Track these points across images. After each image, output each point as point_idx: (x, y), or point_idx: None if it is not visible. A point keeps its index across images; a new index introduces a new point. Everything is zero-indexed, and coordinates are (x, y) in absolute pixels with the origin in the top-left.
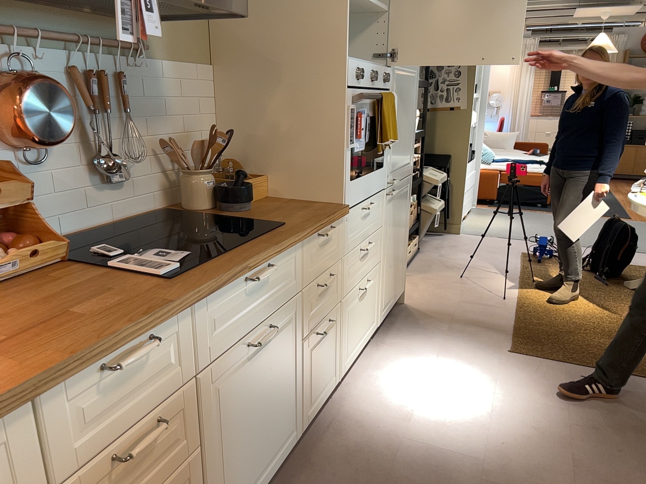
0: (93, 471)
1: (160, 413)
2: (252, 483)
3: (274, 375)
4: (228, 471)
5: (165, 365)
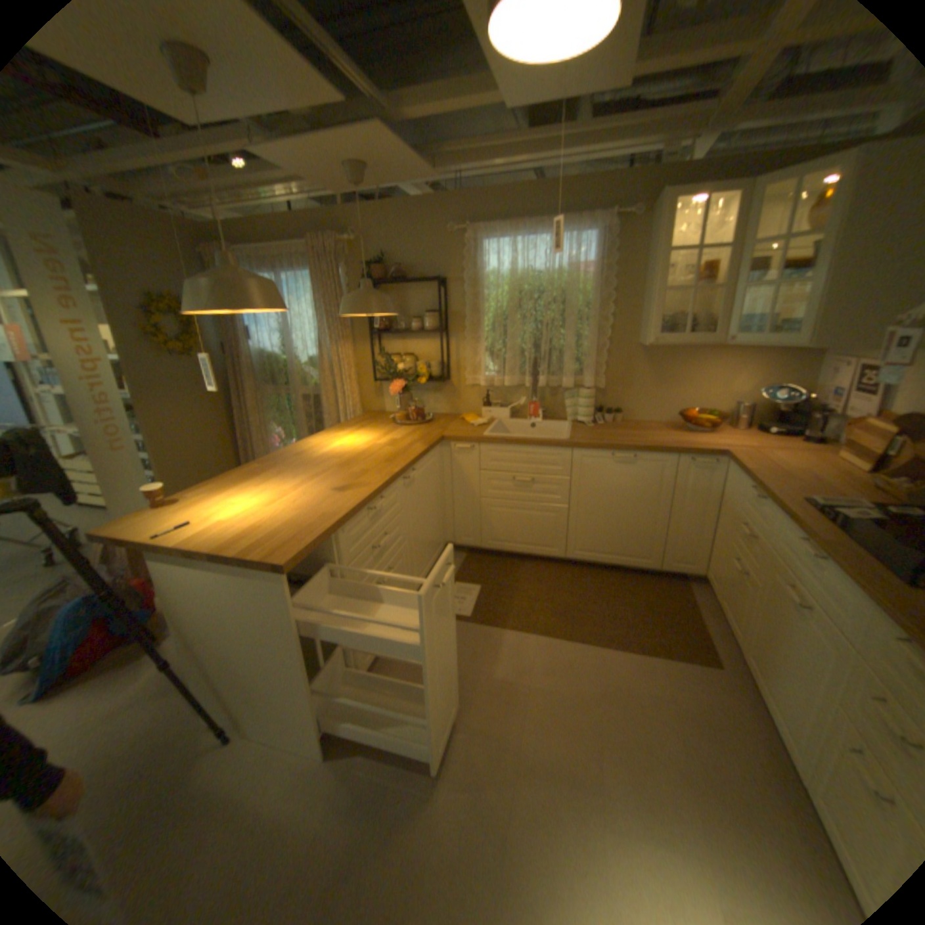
0: (745, 521)
1: (760, 539)
2: (768, 687)
3: (803, 659)
4: (763, 637)
5: (767, 520)
